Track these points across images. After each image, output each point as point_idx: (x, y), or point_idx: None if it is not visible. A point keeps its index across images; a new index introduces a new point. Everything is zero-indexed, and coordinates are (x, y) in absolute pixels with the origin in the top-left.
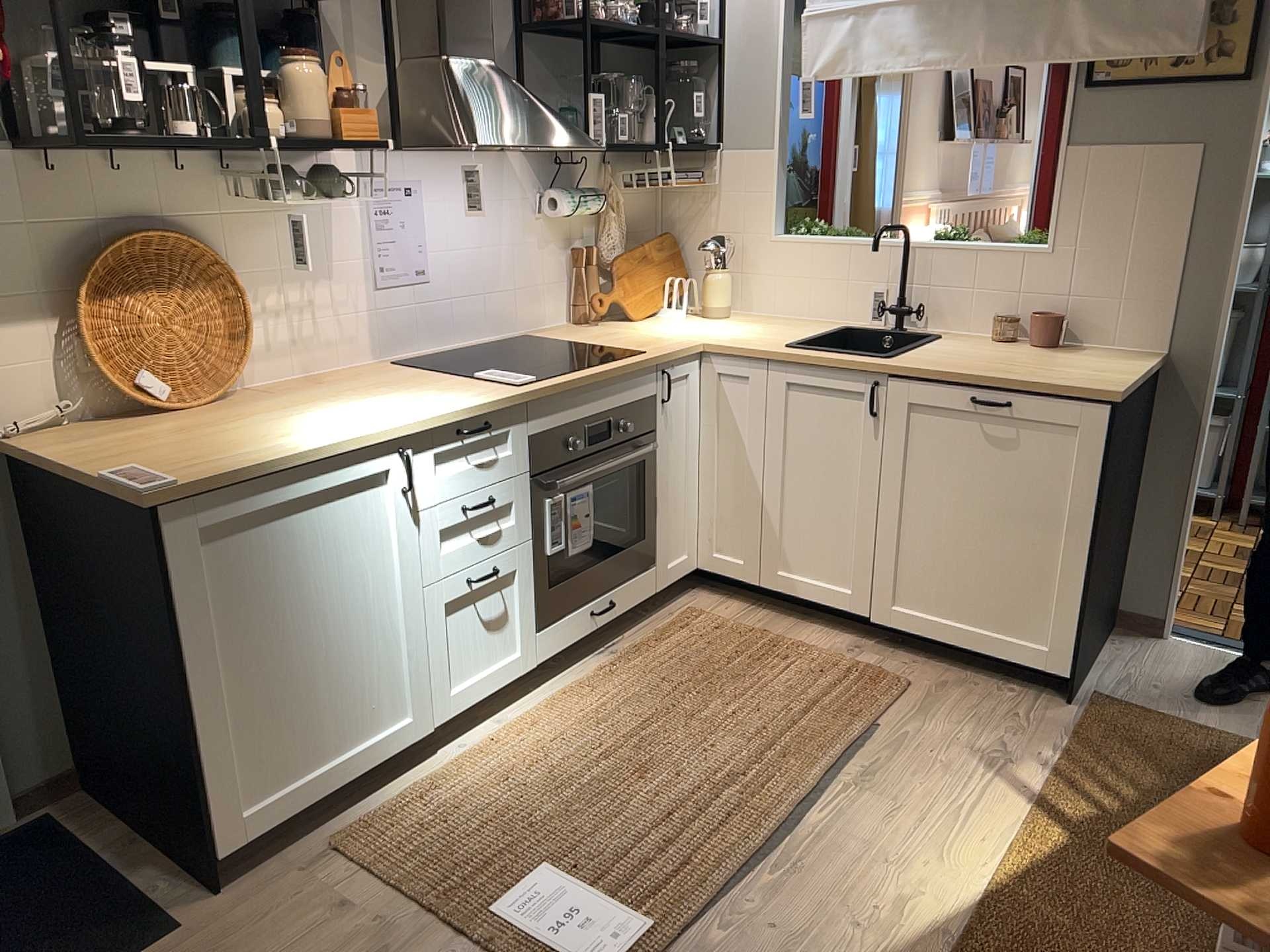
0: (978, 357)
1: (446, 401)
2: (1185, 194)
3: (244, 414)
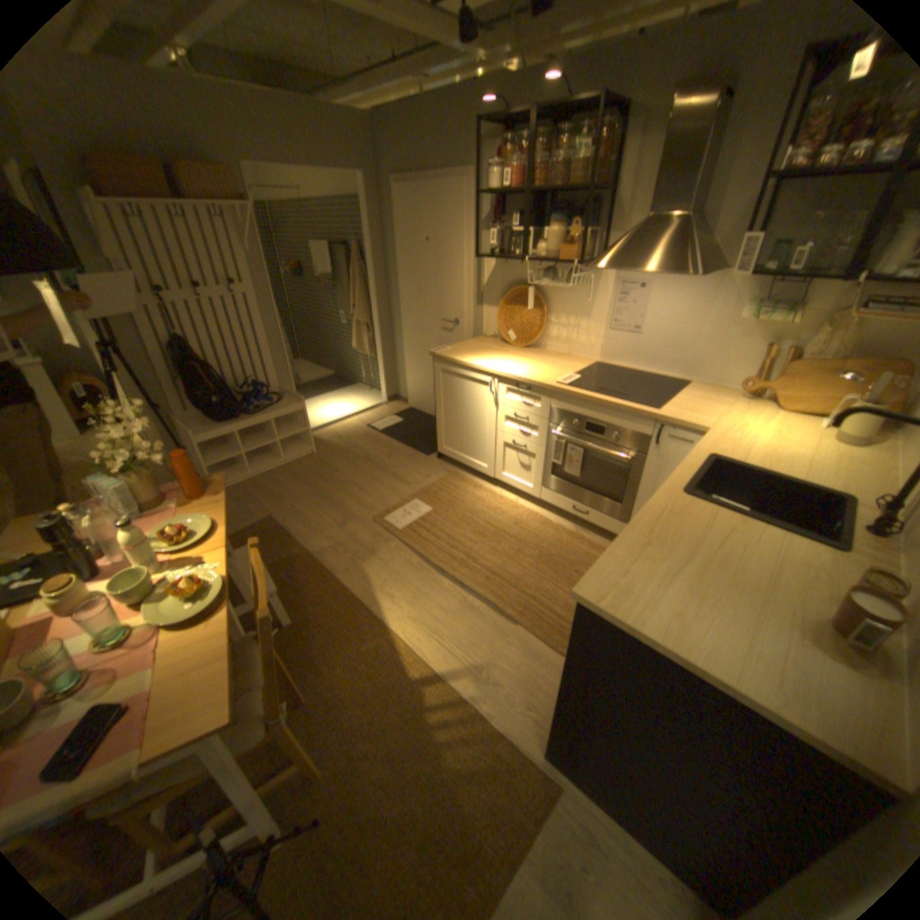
0: (723, 549)
1: (527, 373)
2: None
3: (510, 352)
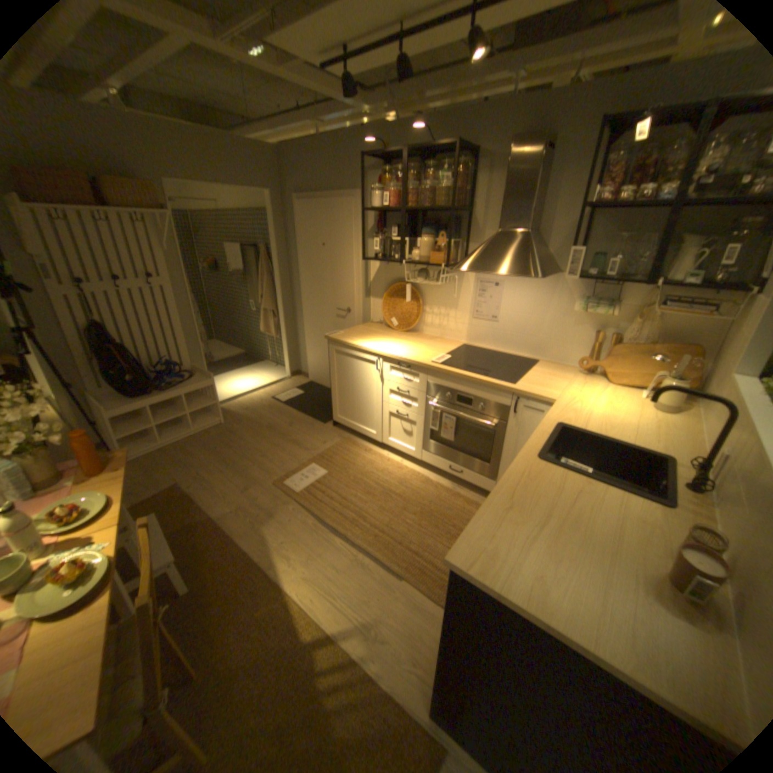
0: (574, 509)
1: (407, 354)
2: None
3: (393, 336)
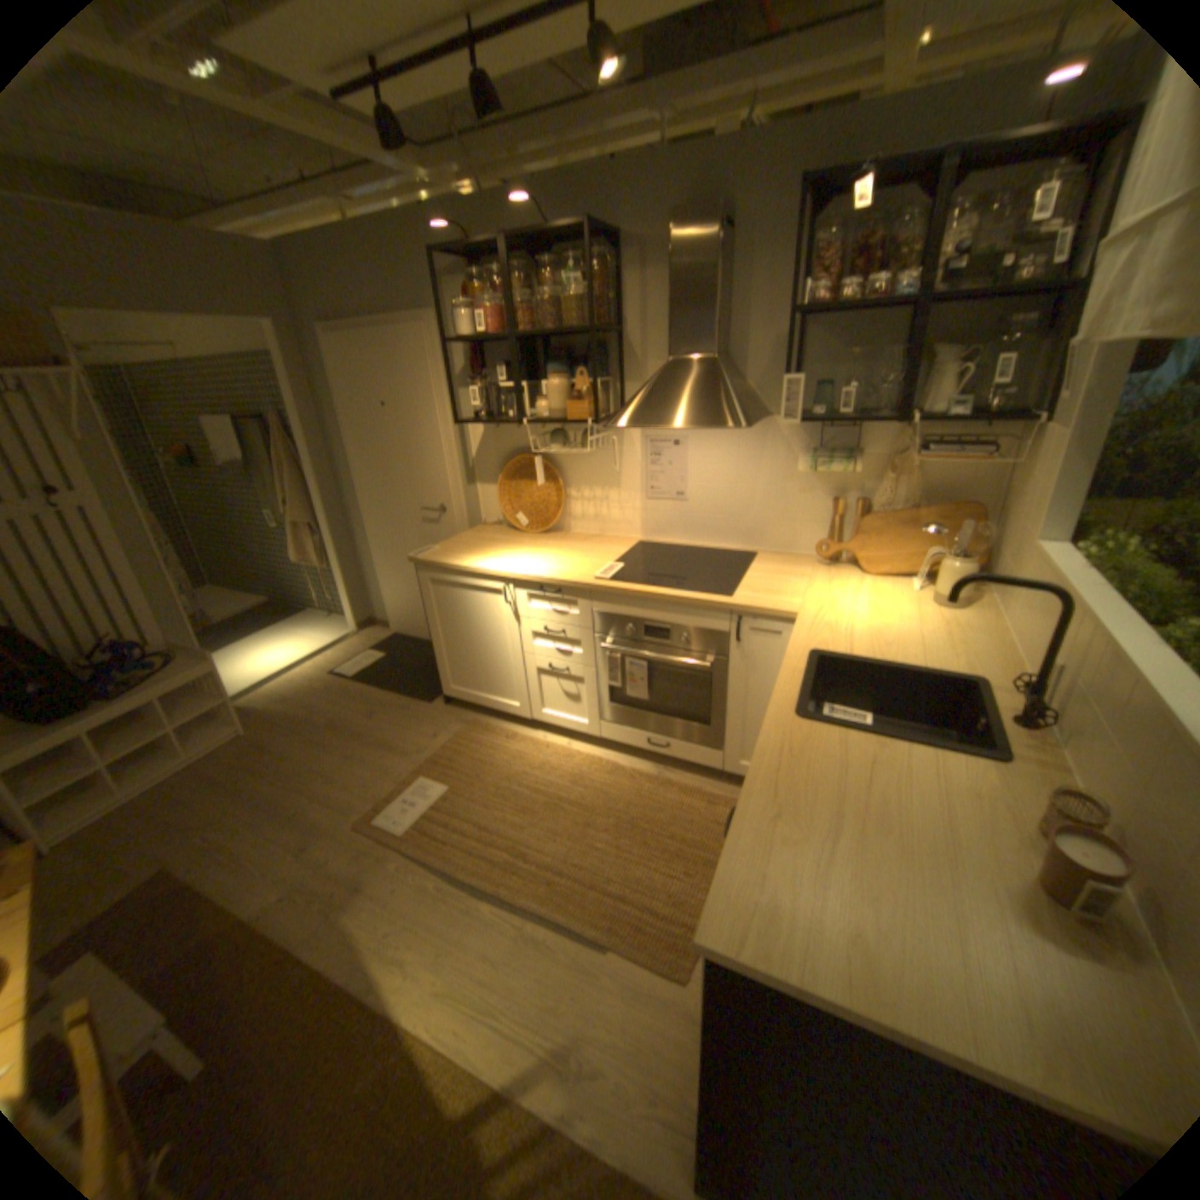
0: (872, 796)
1: (553, 570)
2: None
3: (524, 542)
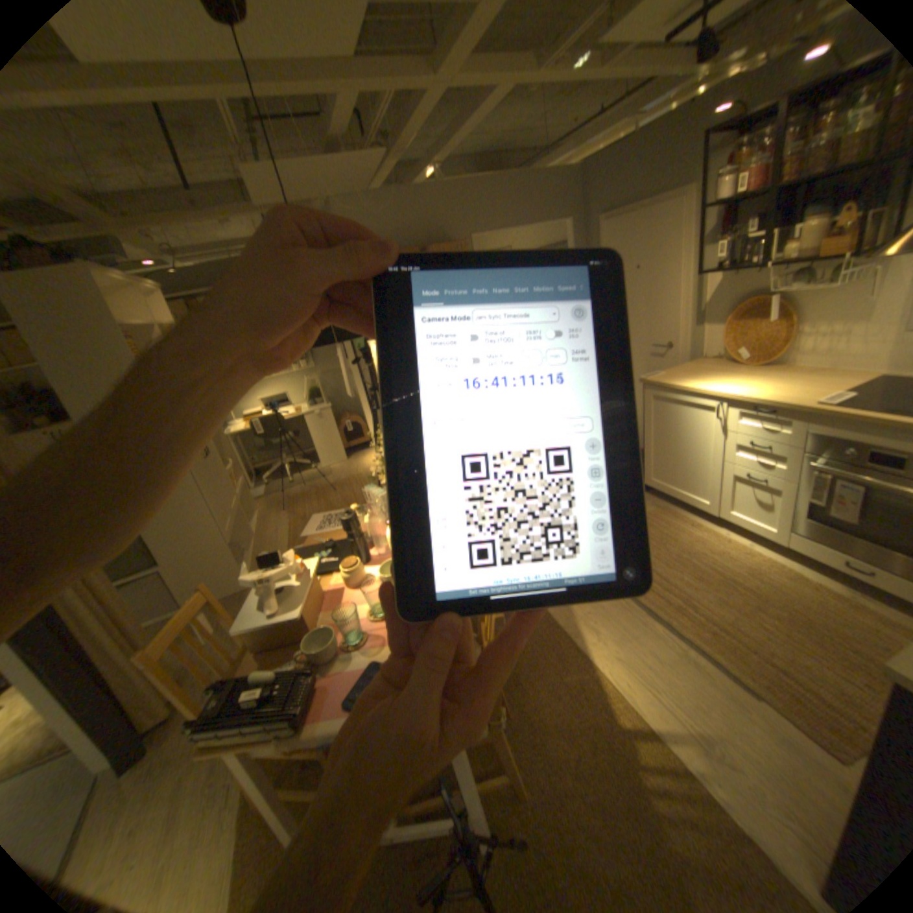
0: None
1: (770, 394)
2: None
3: (742, 372)
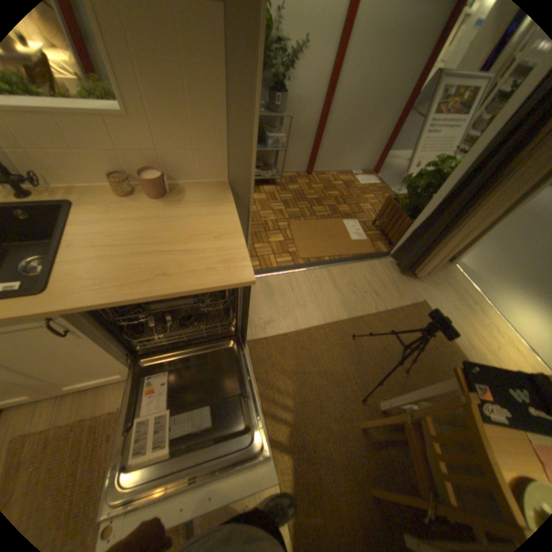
0: (122, 245)
1: None
2: (216, 62)
3: None
